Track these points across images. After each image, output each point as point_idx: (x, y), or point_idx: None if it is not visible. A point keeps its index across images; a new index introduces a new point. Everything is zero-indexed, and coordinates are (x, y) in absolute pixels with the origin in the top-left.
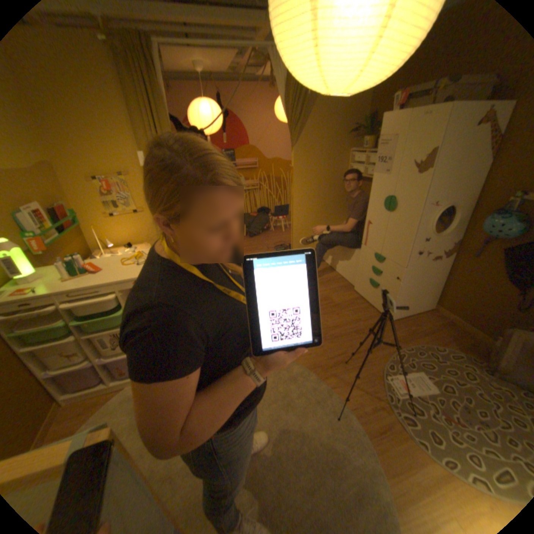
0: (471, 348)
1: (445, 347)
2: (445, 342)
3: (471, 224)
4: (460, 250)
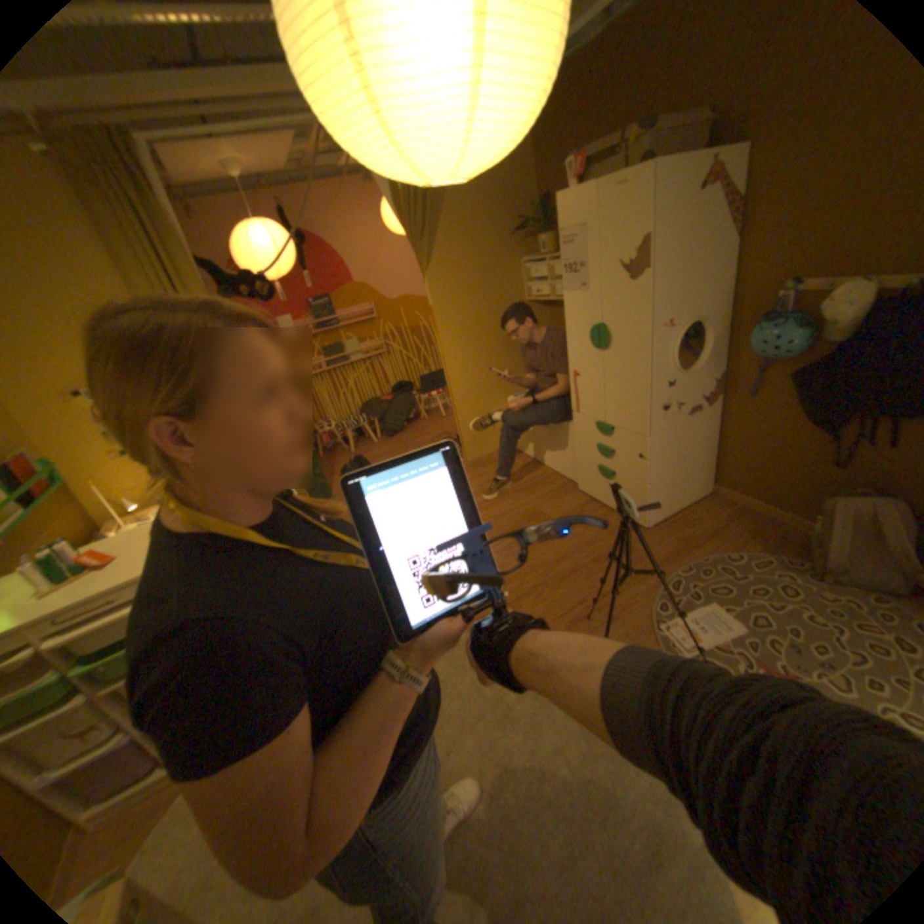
0: (780, 544)
1: (740, 552)
2: (739, 543)
3: (732, 344)
4: (727, 390)
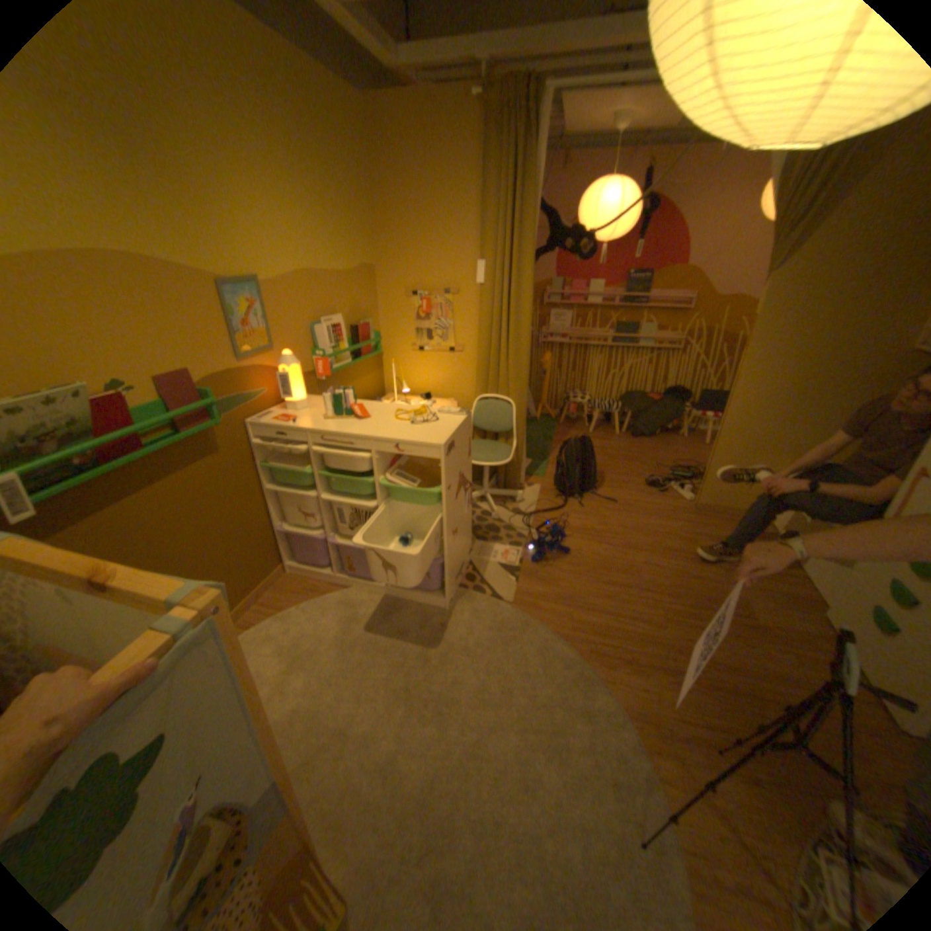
0: None
1: None
2: None
3: None
4: None
